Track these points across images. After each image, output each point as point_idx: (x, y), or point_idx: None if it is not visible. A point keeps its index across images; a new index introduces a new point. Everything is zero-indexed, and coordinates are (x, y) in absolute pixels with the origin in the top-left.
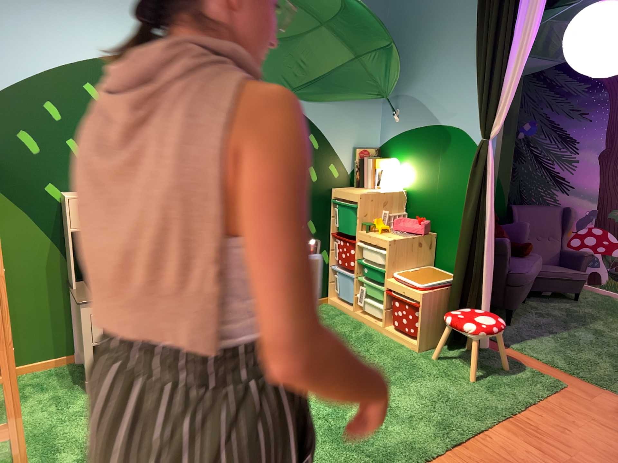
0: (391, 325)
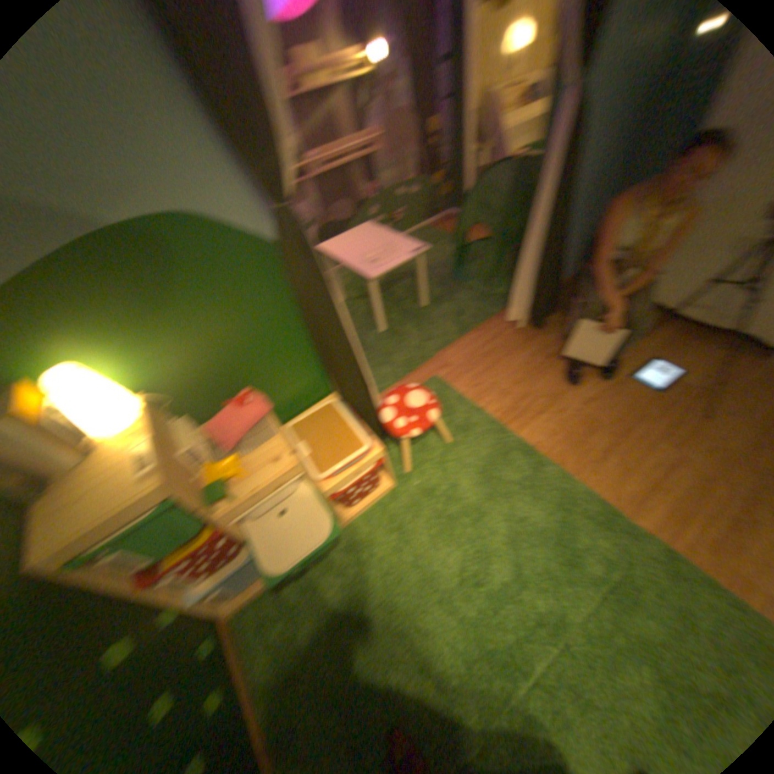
0: (340, 510)
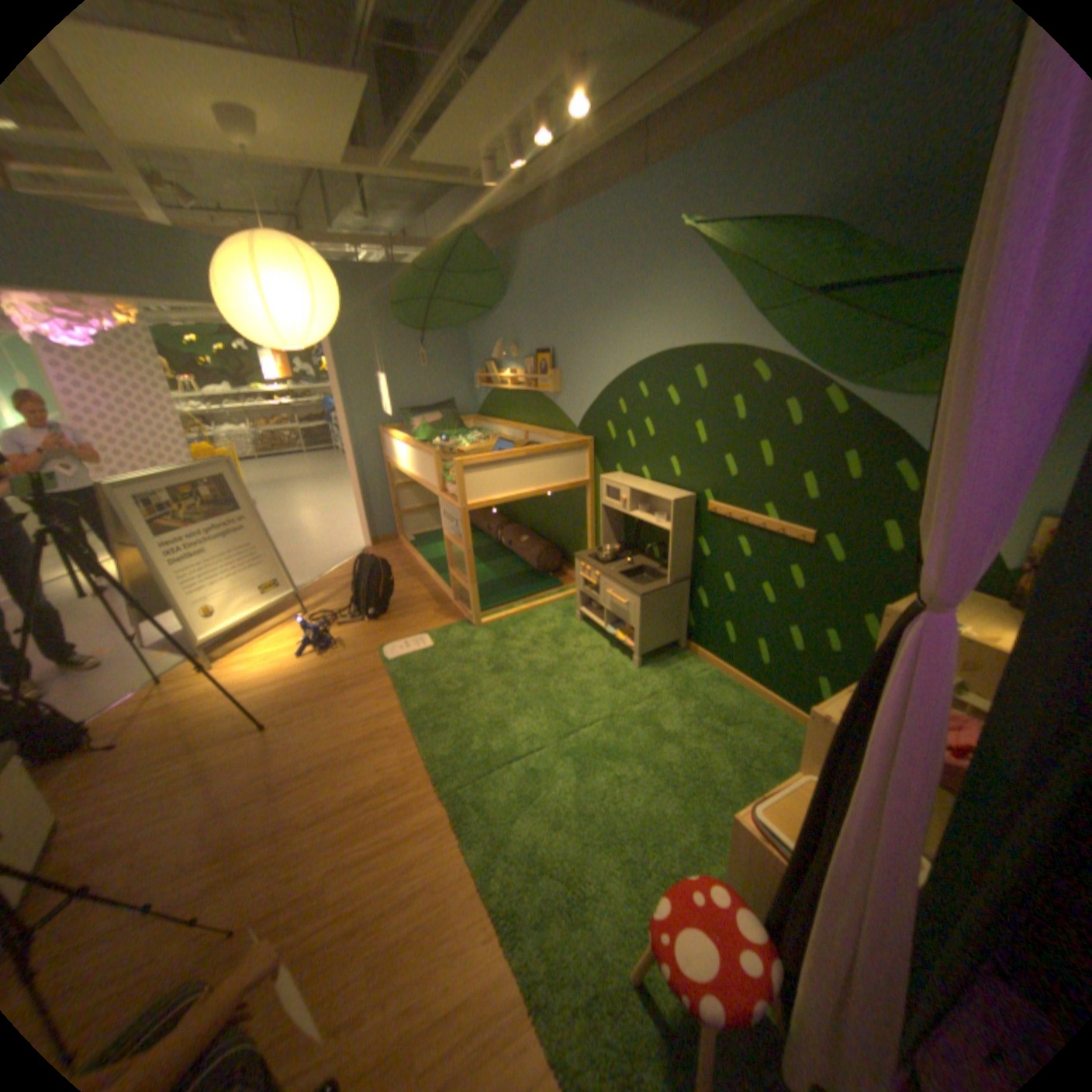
0: None
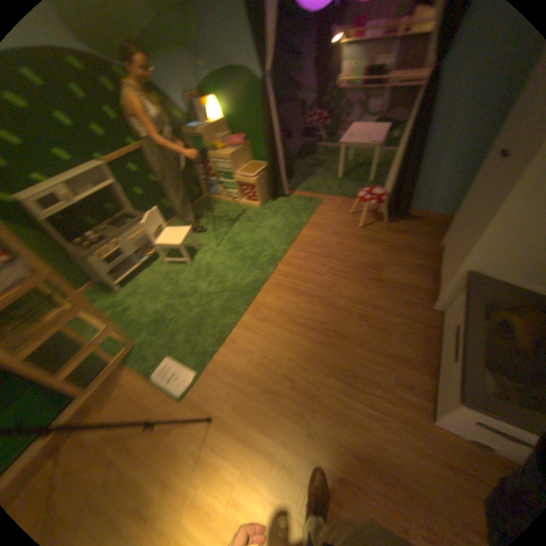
0: (244, 199)
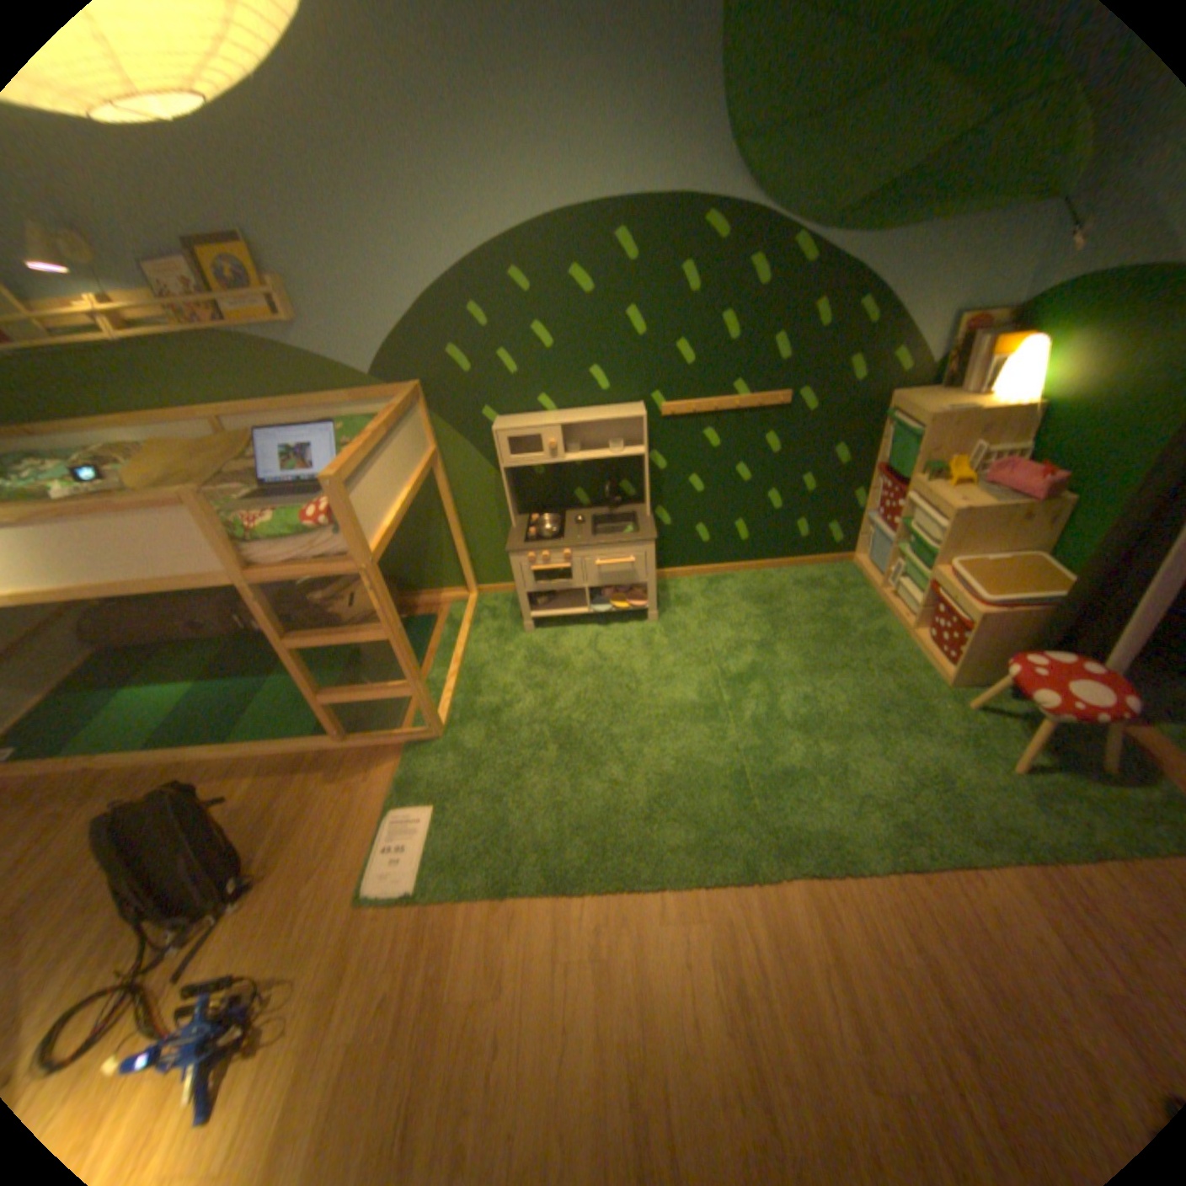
0: (927, 630)
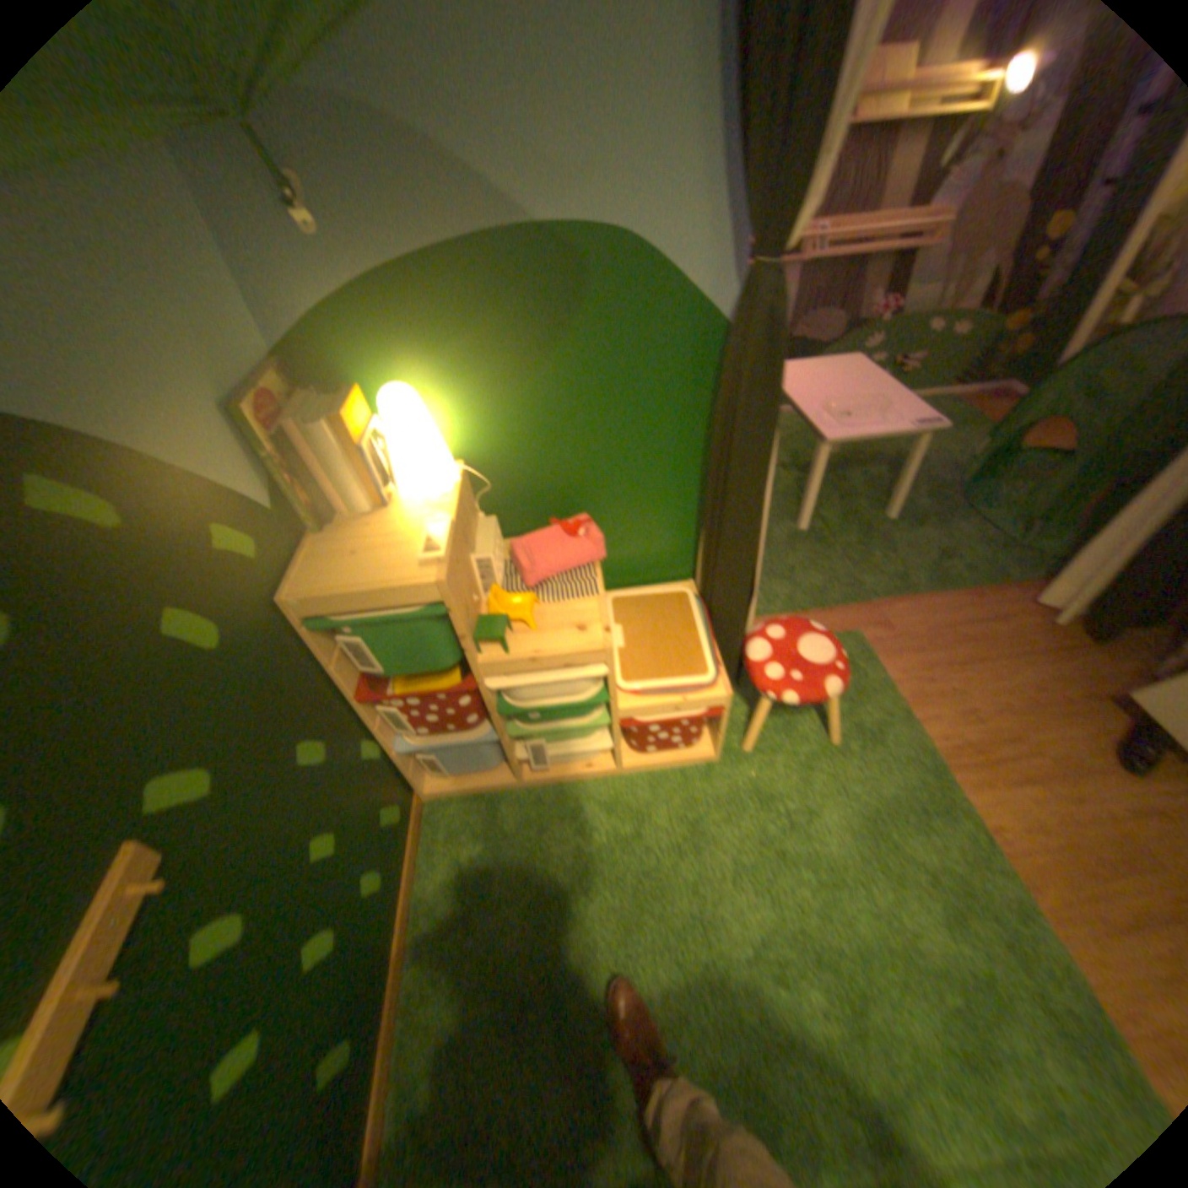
0: (621, 751)
